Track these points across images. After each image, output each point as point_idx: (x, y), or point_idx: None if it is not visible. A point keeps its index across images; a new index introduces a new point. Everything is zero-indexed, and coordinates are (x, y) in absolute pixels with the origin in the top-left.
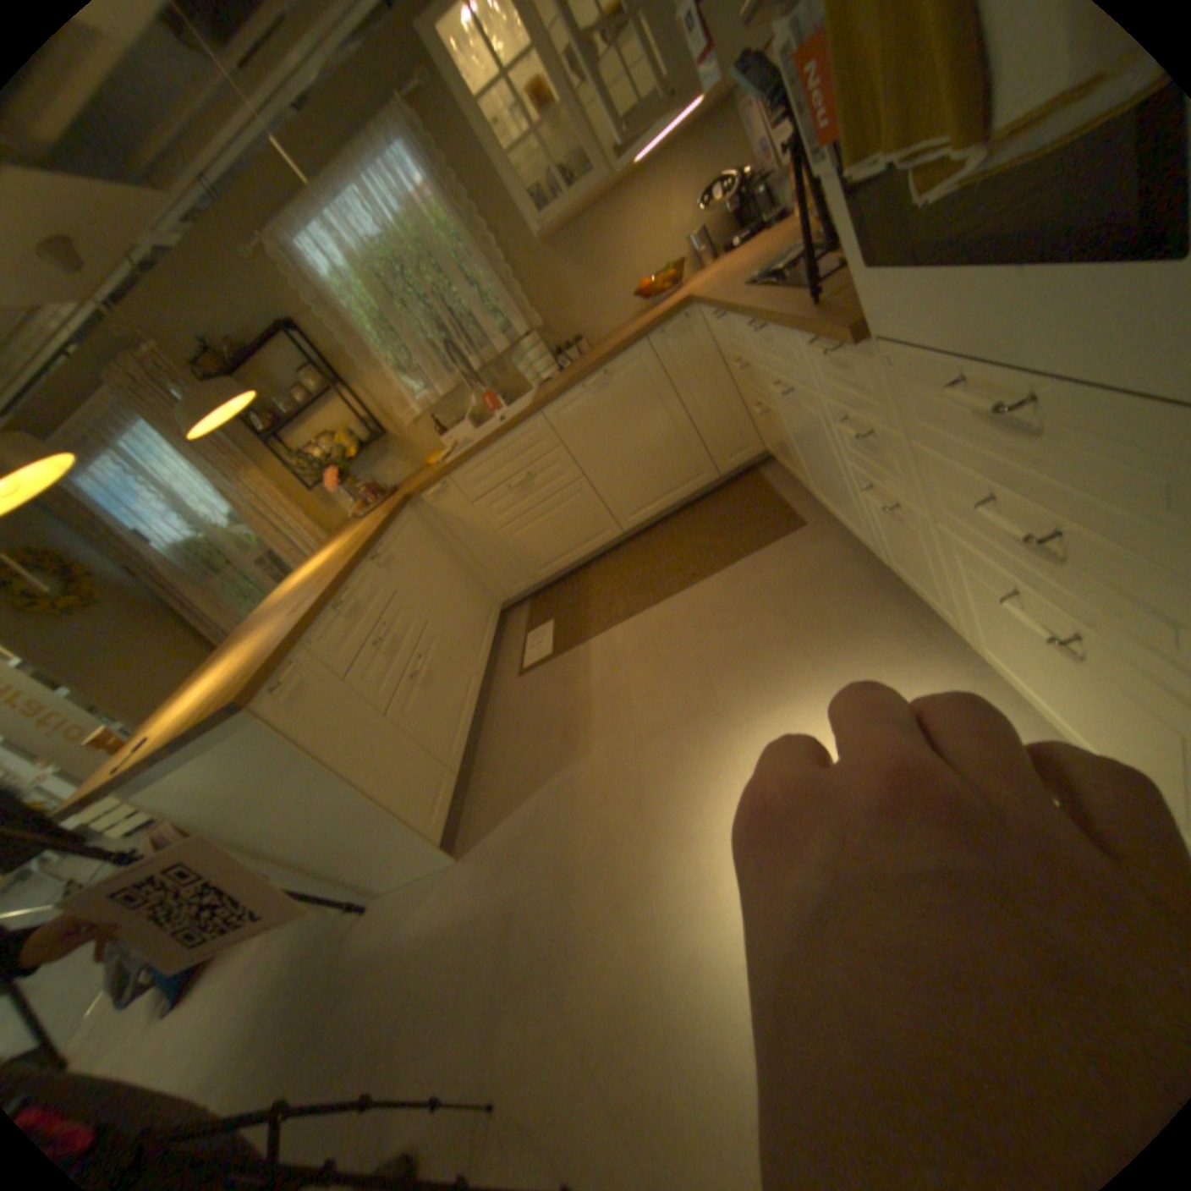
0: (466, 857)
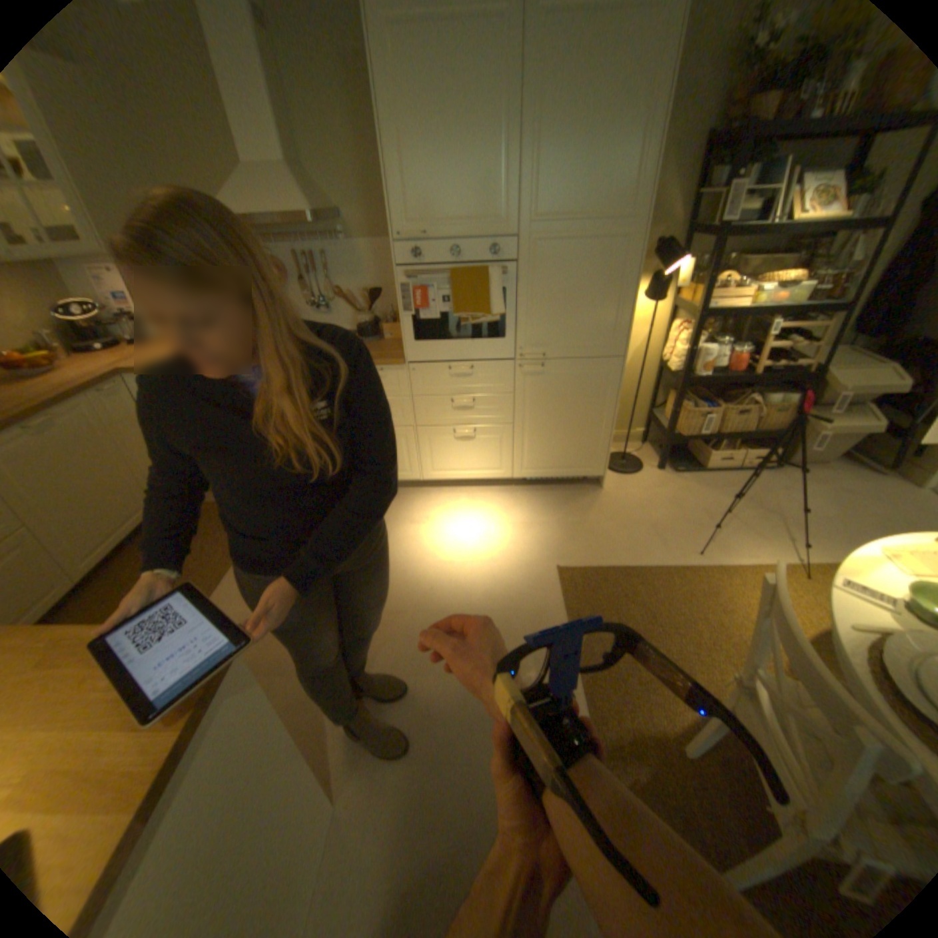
0: (333, 795)
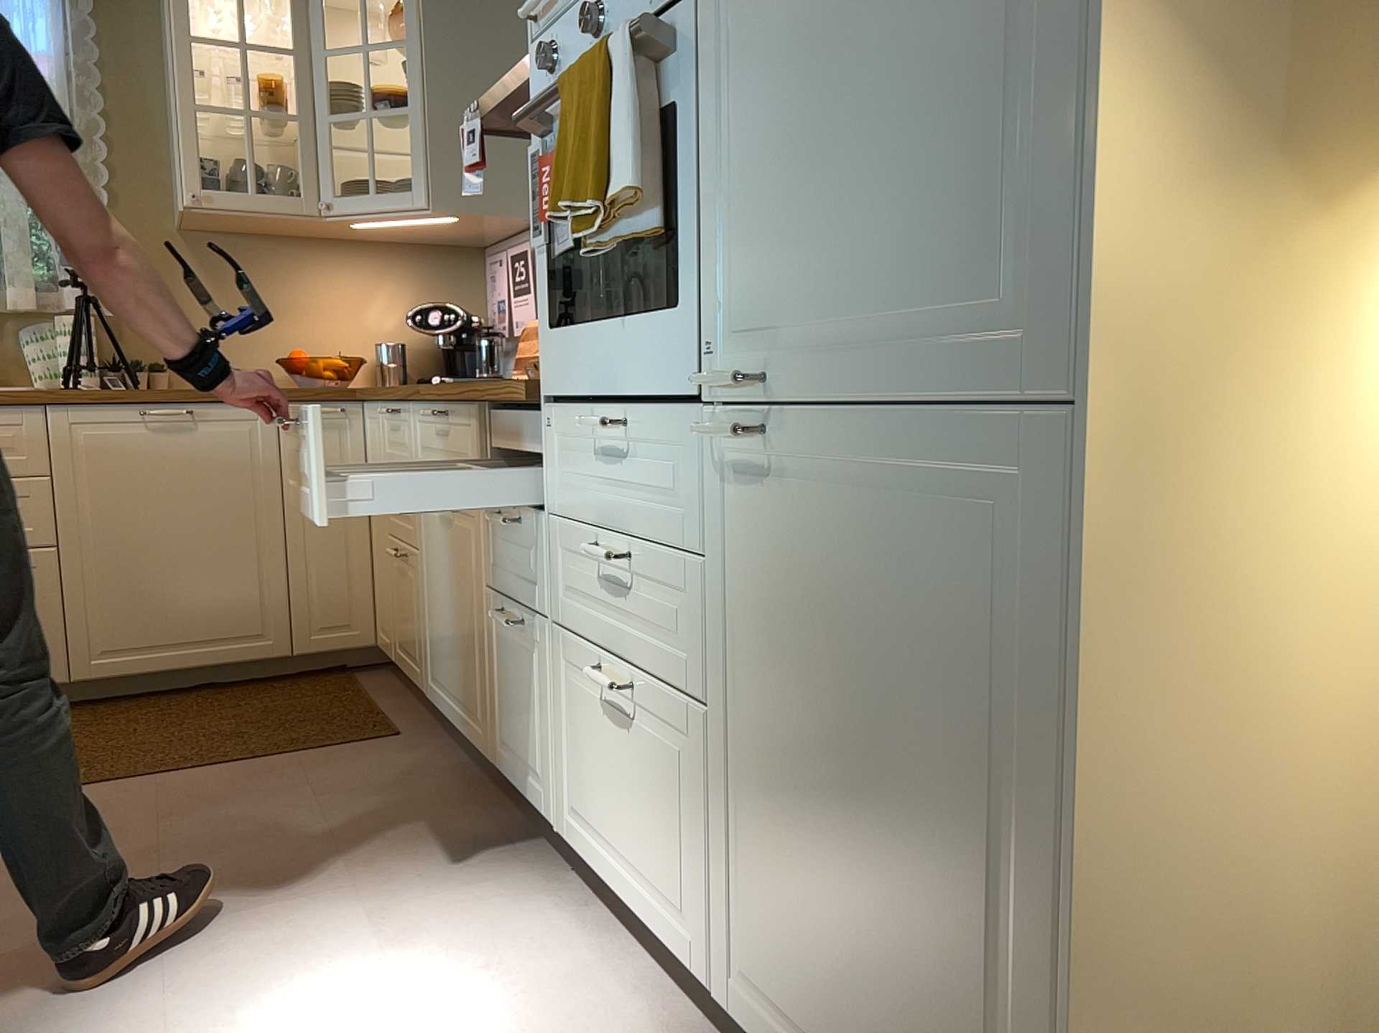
0: None
